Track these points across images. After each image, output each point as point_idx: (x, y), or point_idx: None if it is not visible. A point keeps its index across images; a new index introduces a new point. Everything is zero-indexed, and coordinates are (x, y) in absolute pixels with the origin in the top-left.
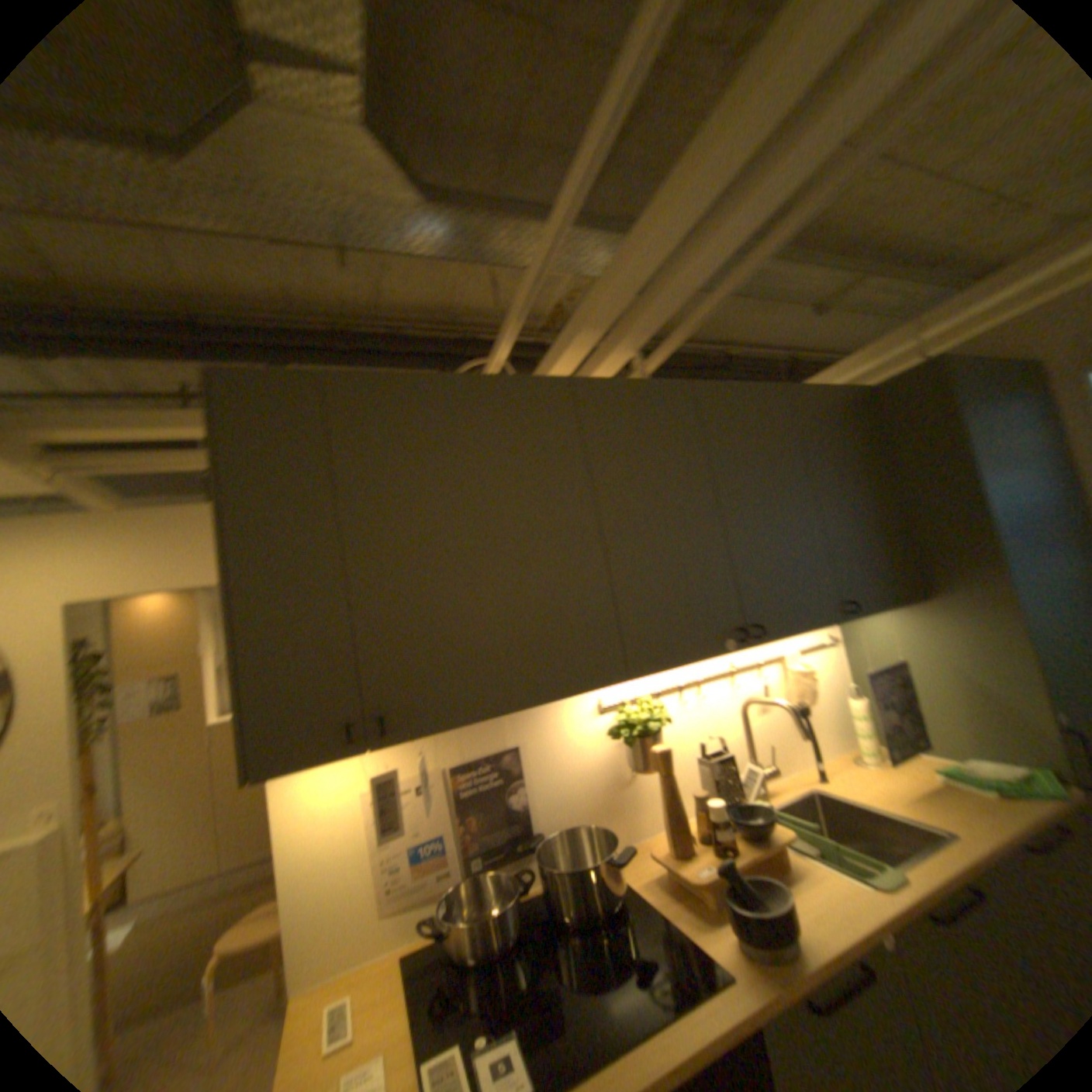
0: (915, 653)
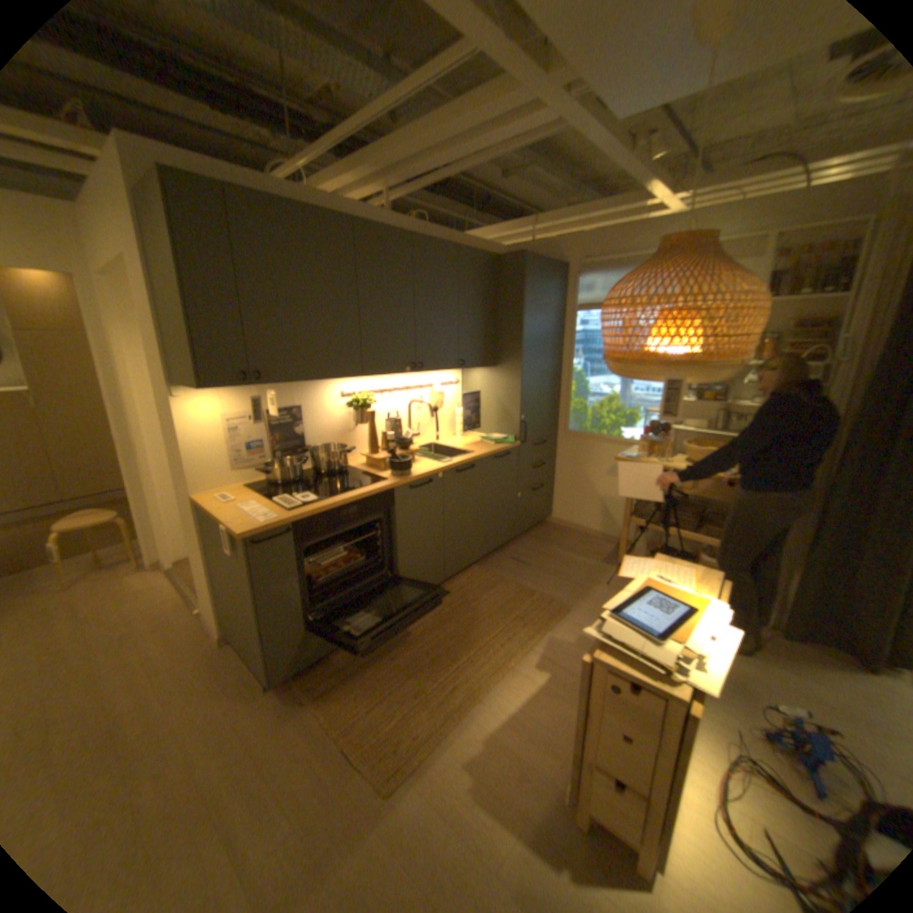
0: (484, 390)
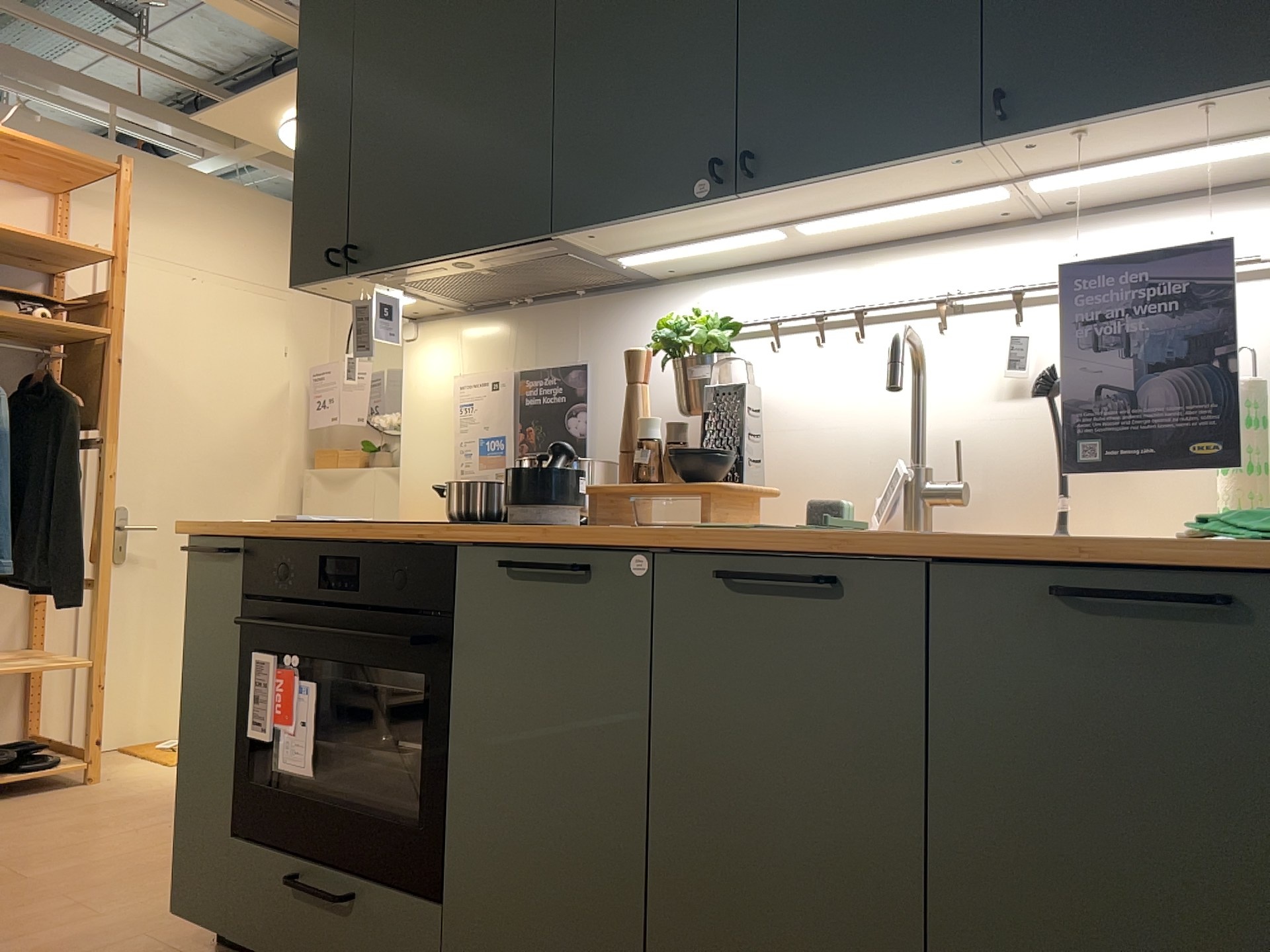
0: None
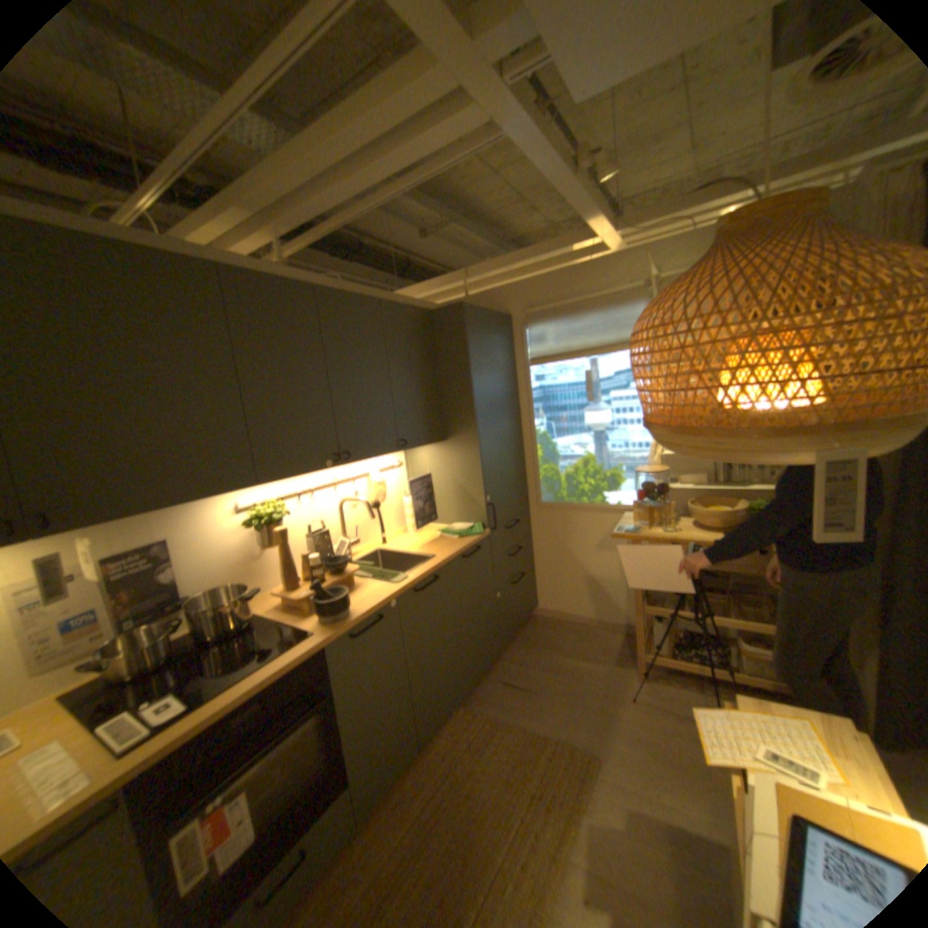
0: (437, 470)
